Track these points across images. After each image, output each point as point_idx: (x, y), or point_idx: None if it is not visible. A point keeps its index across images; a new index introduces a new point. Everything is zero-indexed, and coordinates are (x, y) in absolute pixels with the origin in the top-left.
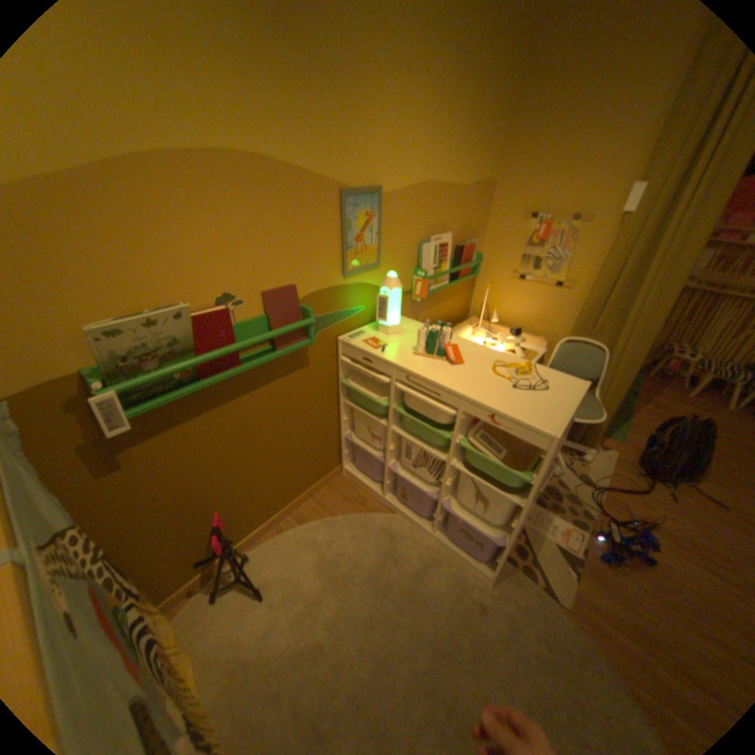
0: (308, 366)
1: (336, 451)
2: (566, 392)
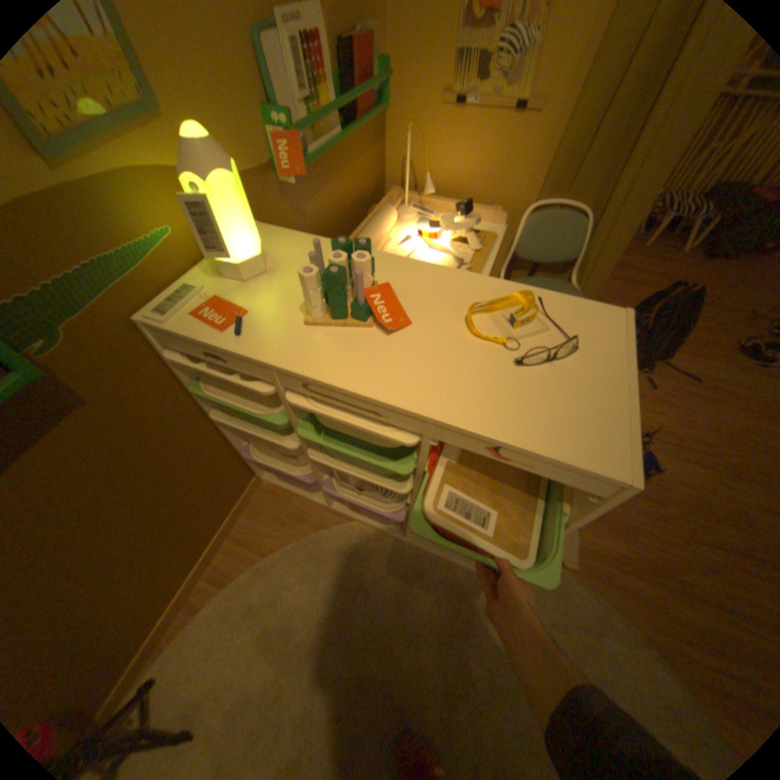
0: (82, 401)
1: (238, 467)
2: (606, 346)
